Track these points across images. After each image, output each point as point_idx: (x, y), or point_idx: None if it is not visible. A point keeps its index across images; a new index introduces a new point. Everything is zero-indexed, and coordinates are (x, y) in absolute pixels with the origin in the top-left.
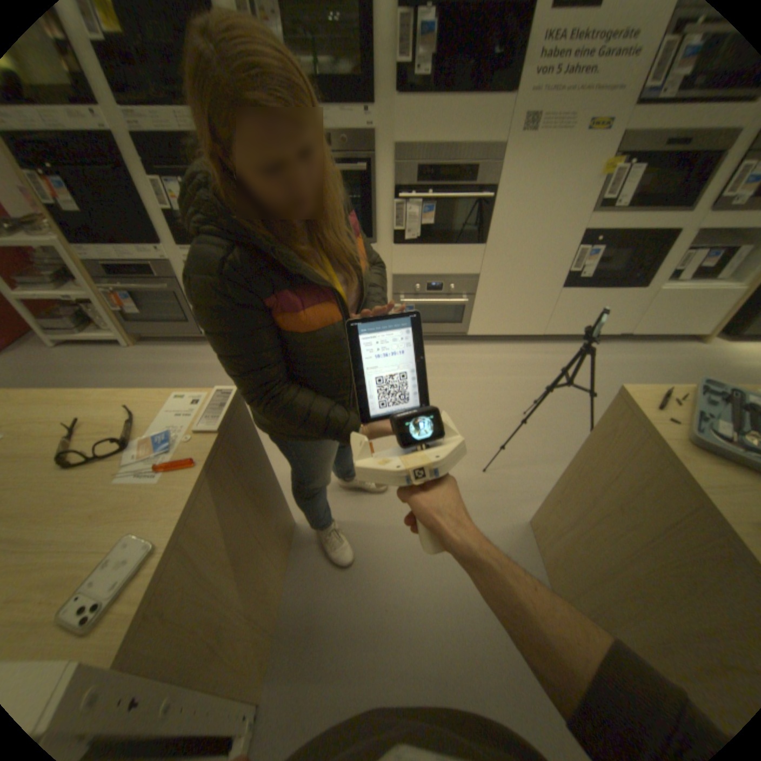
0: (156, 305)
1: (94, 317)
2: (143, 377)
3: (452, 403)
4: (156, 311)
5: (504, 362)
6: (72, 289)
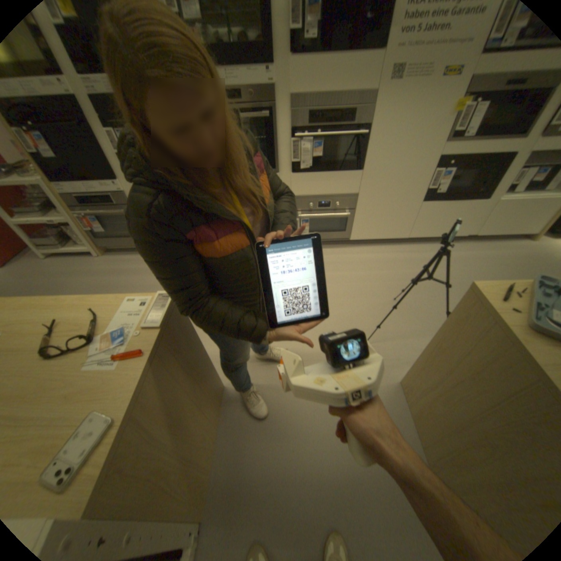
0: (116, 224)
1: (71, 235)
2: (110, 279)
3: (339, 293)
4: (117, 229)
5: (378, 260)
6: (54, 215)
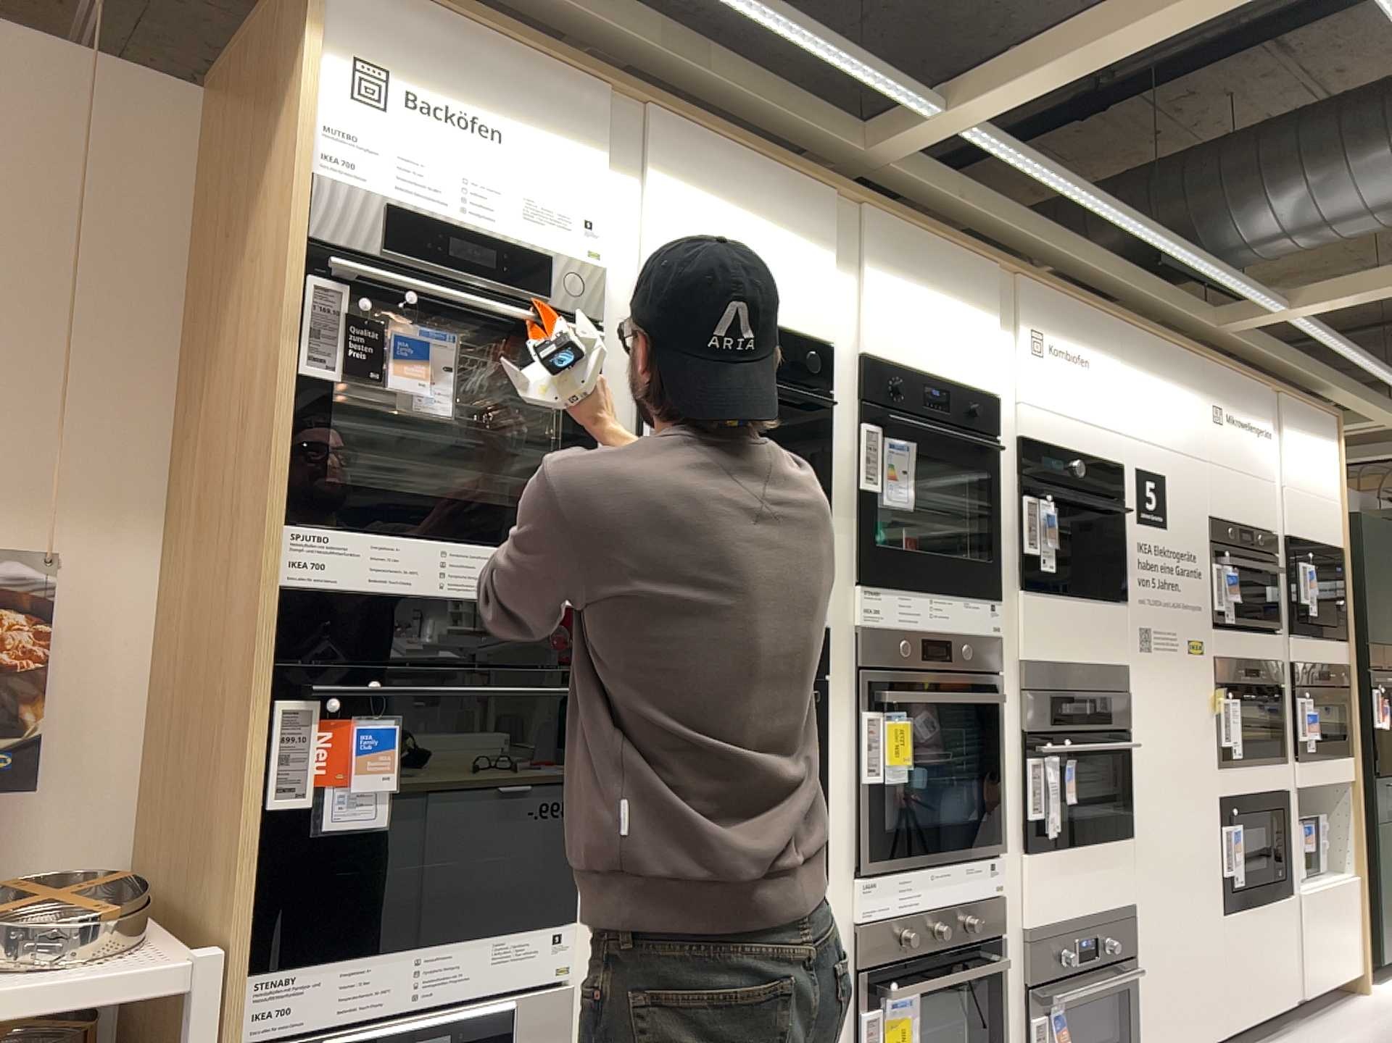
0: None
1: None
2: None
3: None
4: None
5: None
6: None
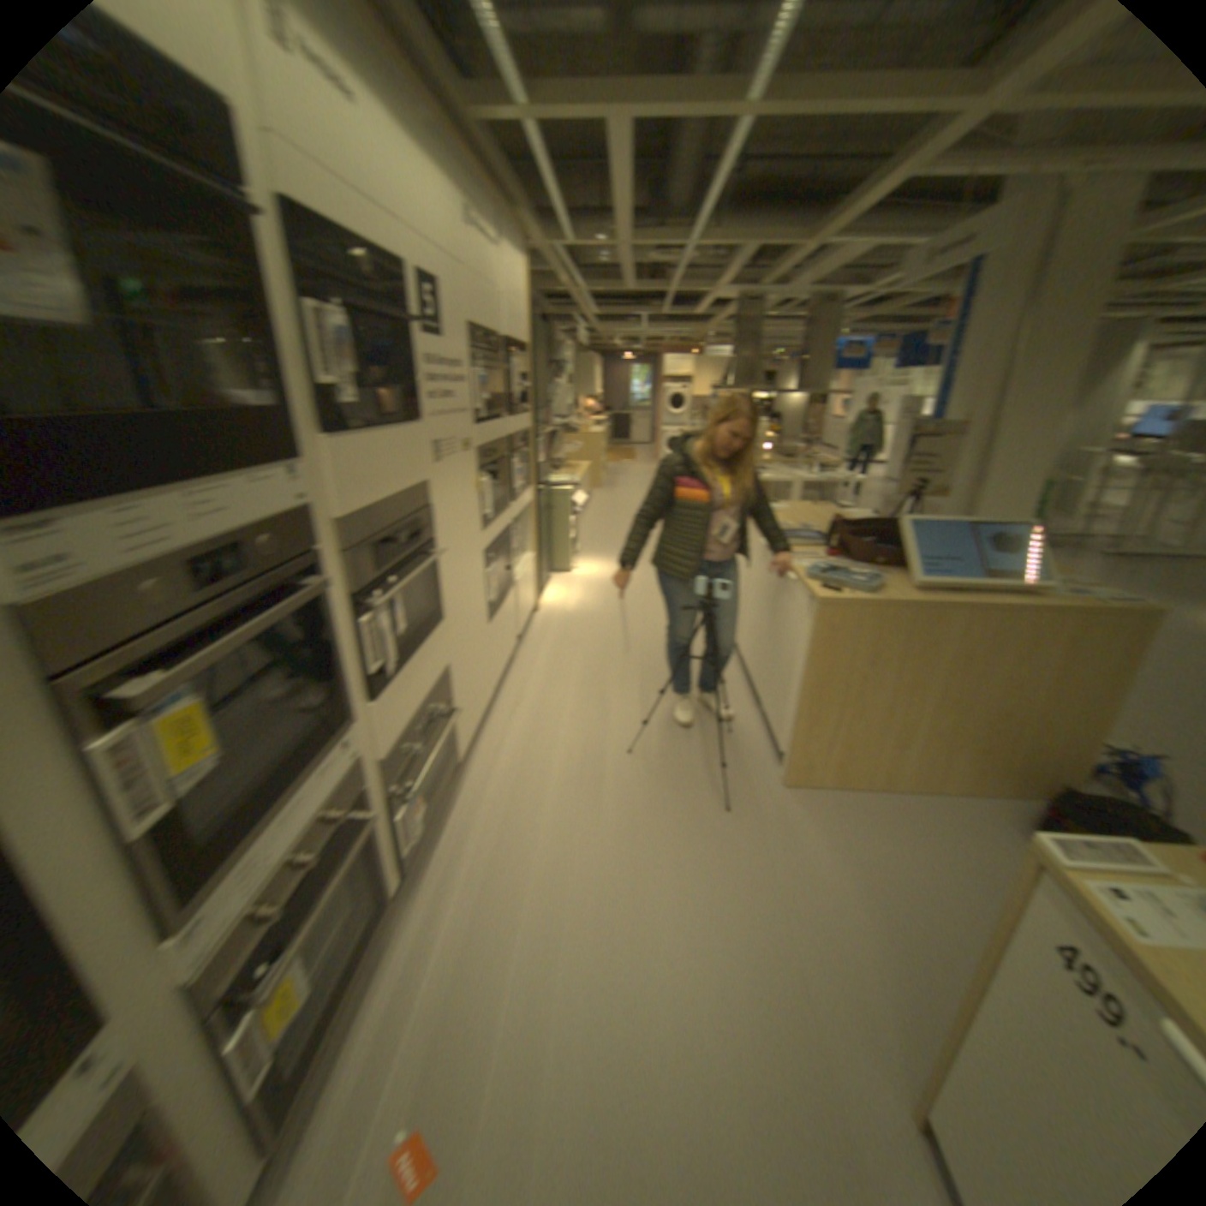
0: None
1: None
2: None
3: (601, 826)
4: None
5: (521, 749)
6: None
